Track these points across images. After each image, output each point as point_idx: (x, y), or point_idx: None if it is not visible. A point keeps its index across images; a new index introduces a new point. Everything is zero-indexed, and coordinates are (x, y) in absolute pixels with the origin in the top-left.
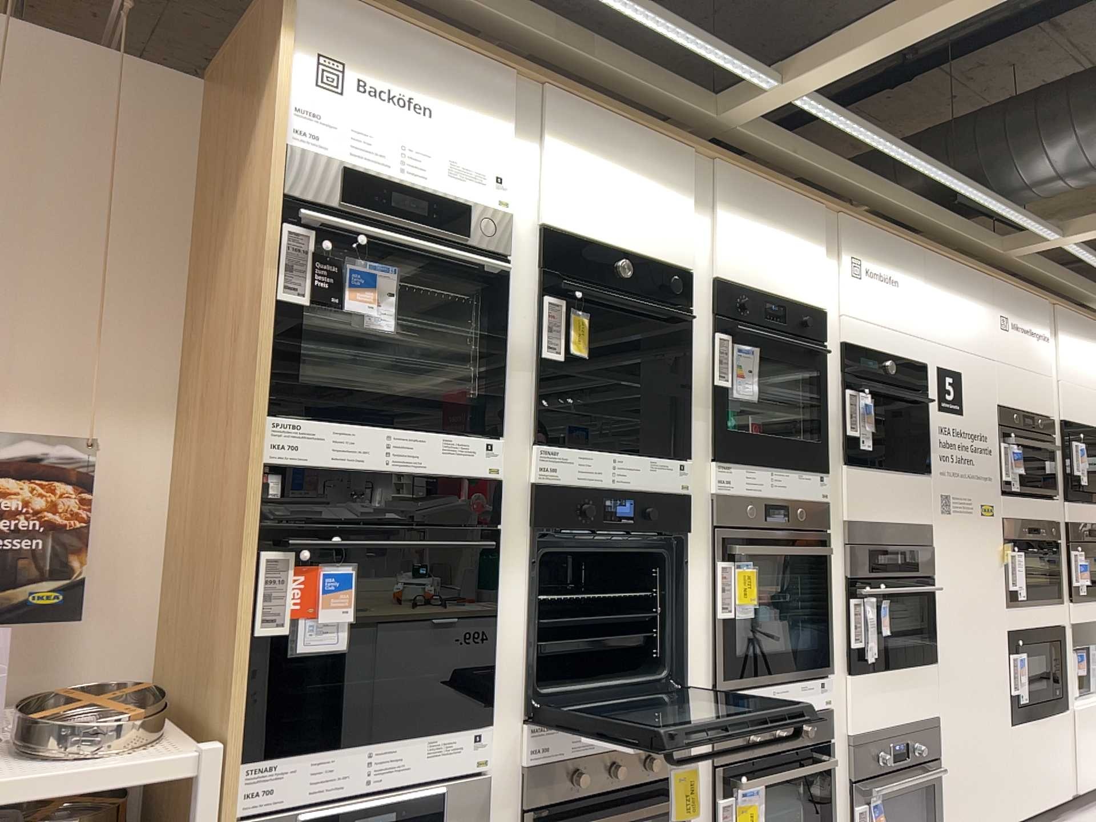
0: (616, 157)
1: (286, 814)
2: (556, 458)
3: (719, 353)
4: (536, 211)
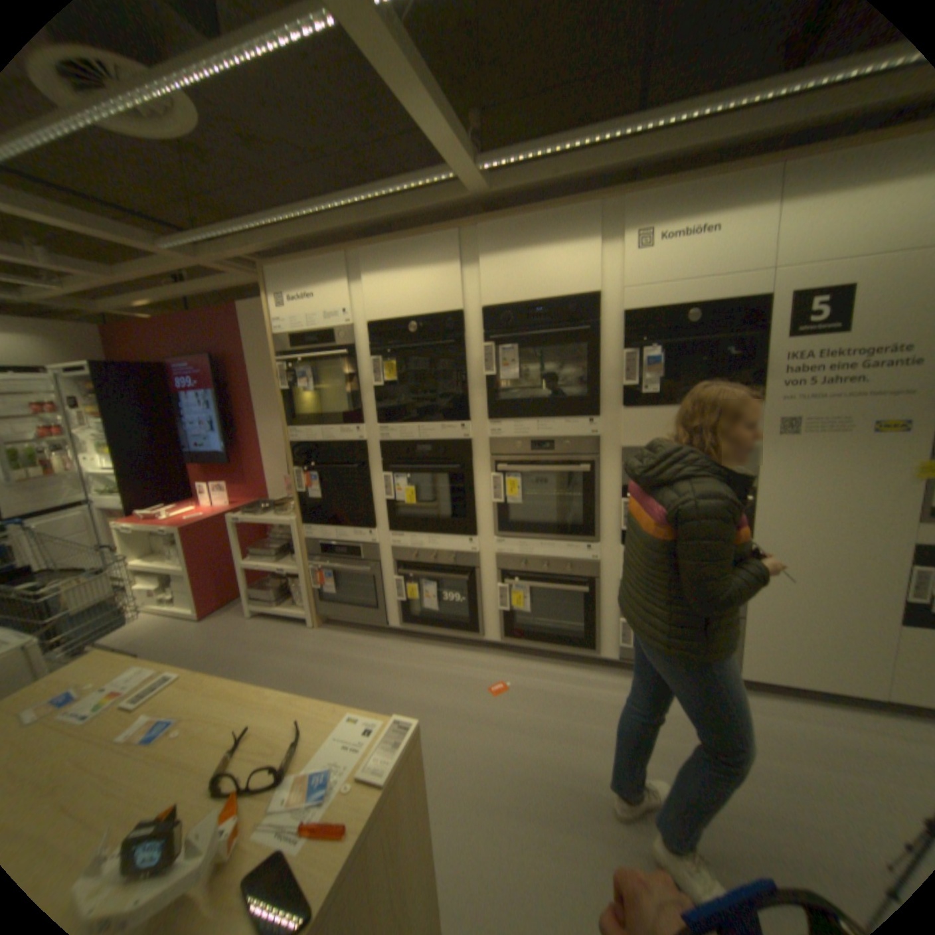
0: (402, 257)
1: (312, 547)
2: (387, 432)
3: (491, 354)
4: (363, 313)
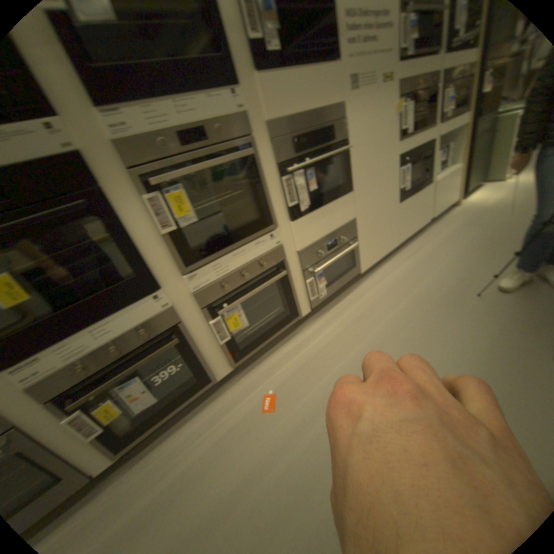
0: None
1: None
2: None
3: None
4: None
